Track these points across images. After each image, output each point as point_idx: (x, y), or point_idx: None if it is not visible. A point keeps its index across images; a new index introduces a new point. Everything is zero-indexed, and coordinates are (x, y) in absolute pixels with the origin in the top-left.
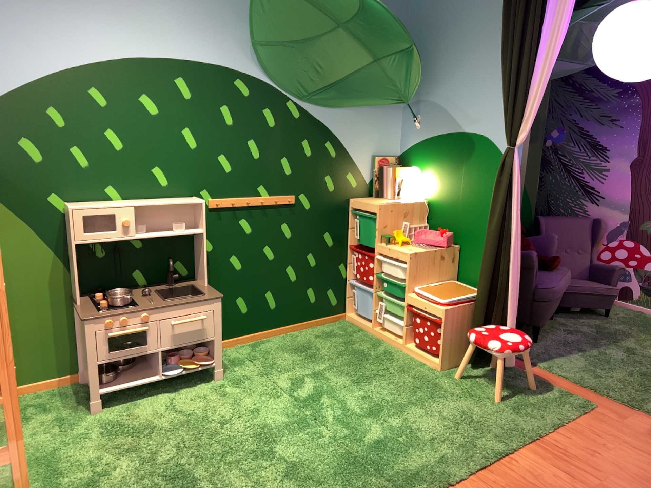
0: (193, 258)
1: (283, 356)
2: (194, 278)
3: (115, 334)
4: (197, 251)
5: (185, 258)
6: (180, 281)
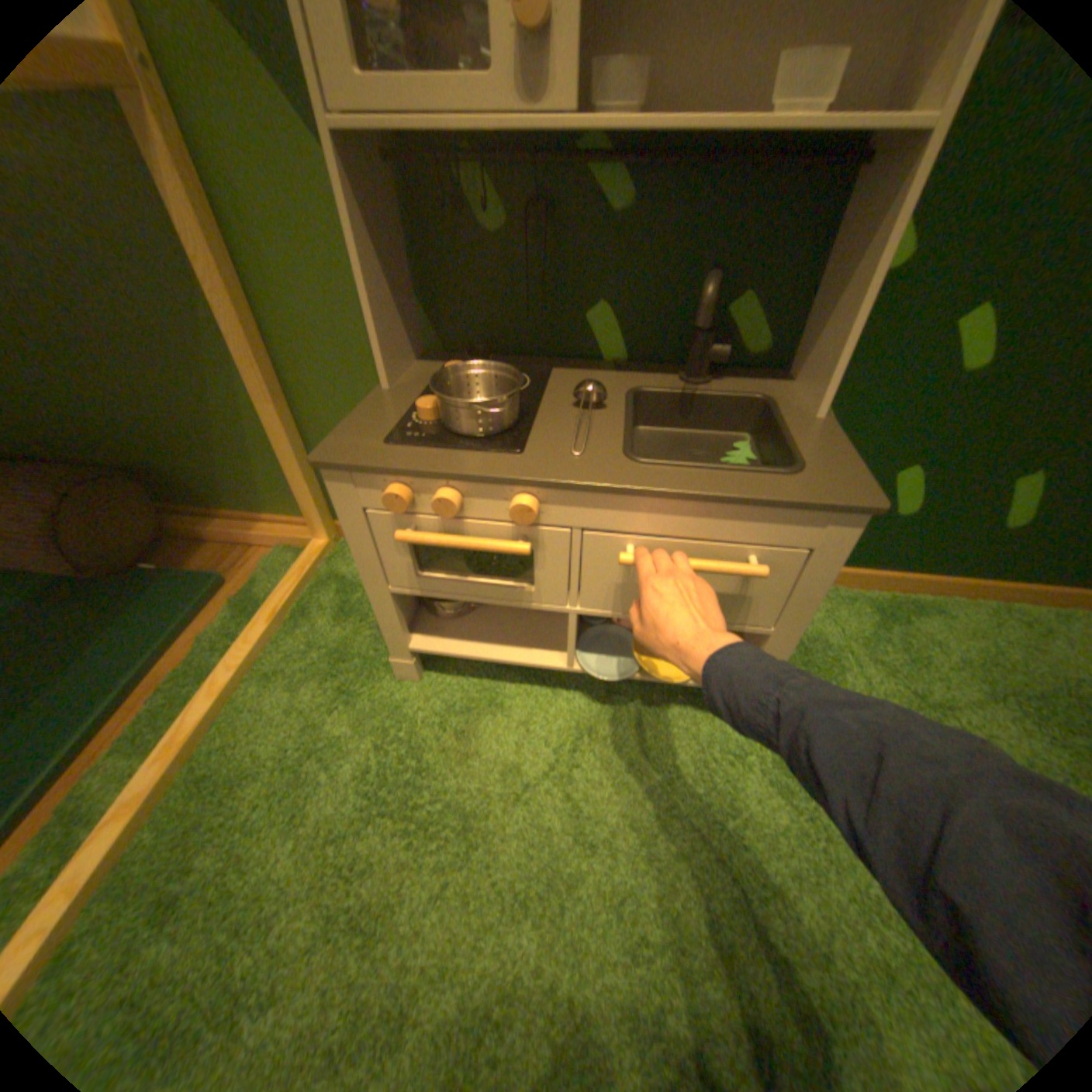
0: (816, 289)
1: (987, 709)
2: (787, 372)
3: (415, 540)
4: (843, 259)
5: (784, 288)
6: (737, 370)
